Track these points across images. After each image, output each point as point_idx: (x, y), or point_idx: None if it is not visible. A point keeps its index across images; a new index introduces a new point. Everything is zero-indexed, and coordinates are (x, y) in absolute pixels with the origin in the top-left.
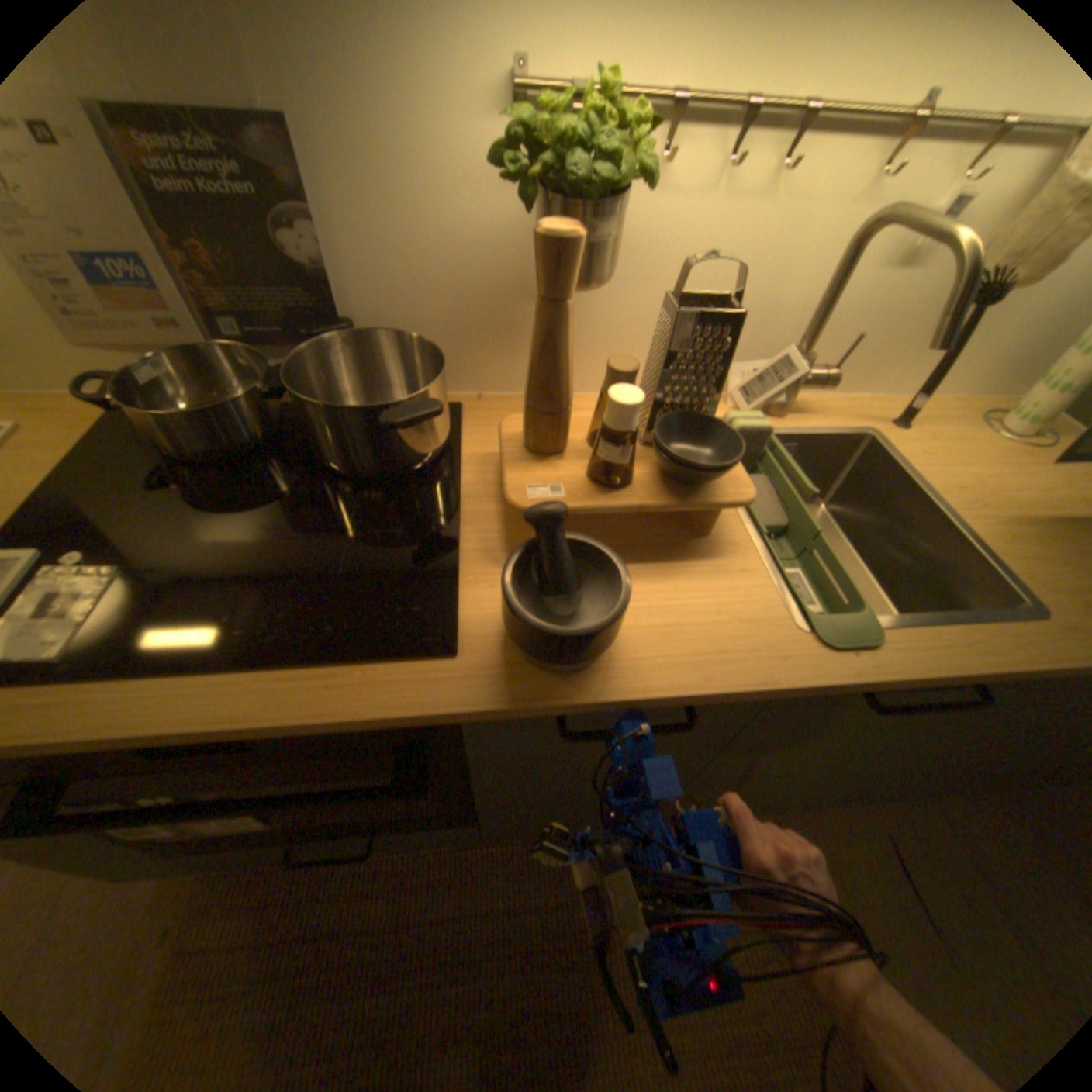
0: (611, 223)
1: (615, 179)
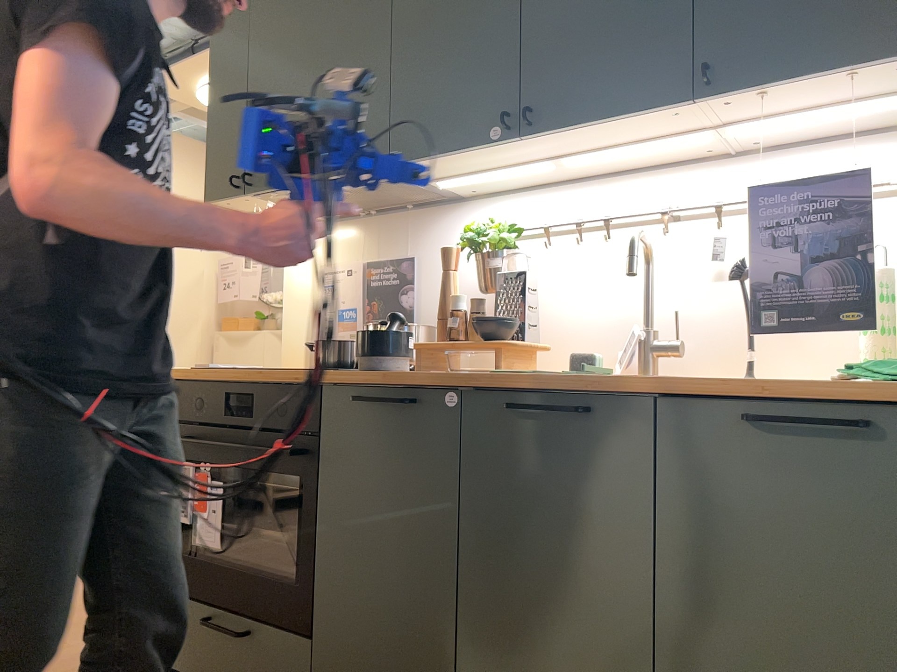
0: (497, 259)
1: (506, 248)
